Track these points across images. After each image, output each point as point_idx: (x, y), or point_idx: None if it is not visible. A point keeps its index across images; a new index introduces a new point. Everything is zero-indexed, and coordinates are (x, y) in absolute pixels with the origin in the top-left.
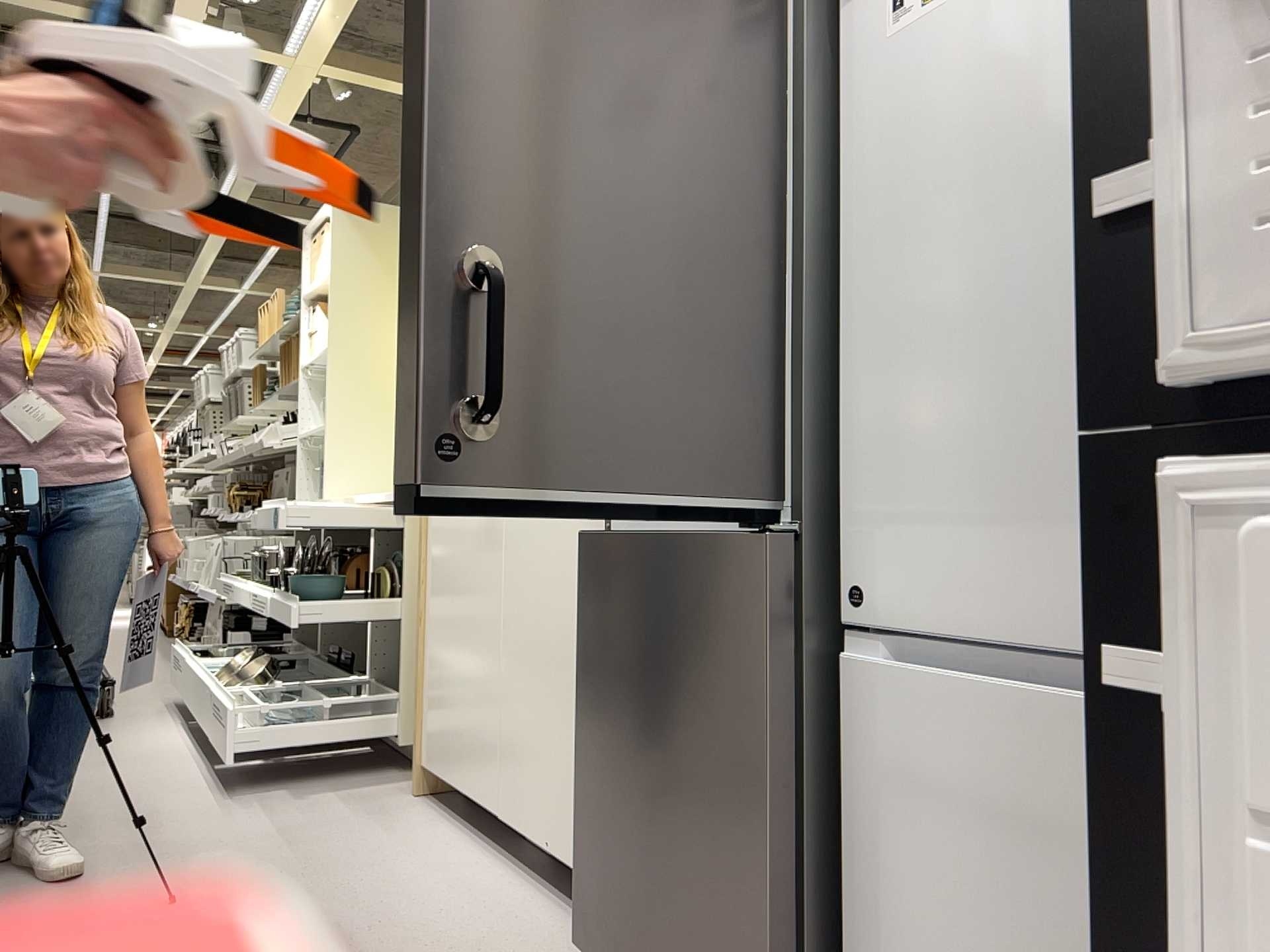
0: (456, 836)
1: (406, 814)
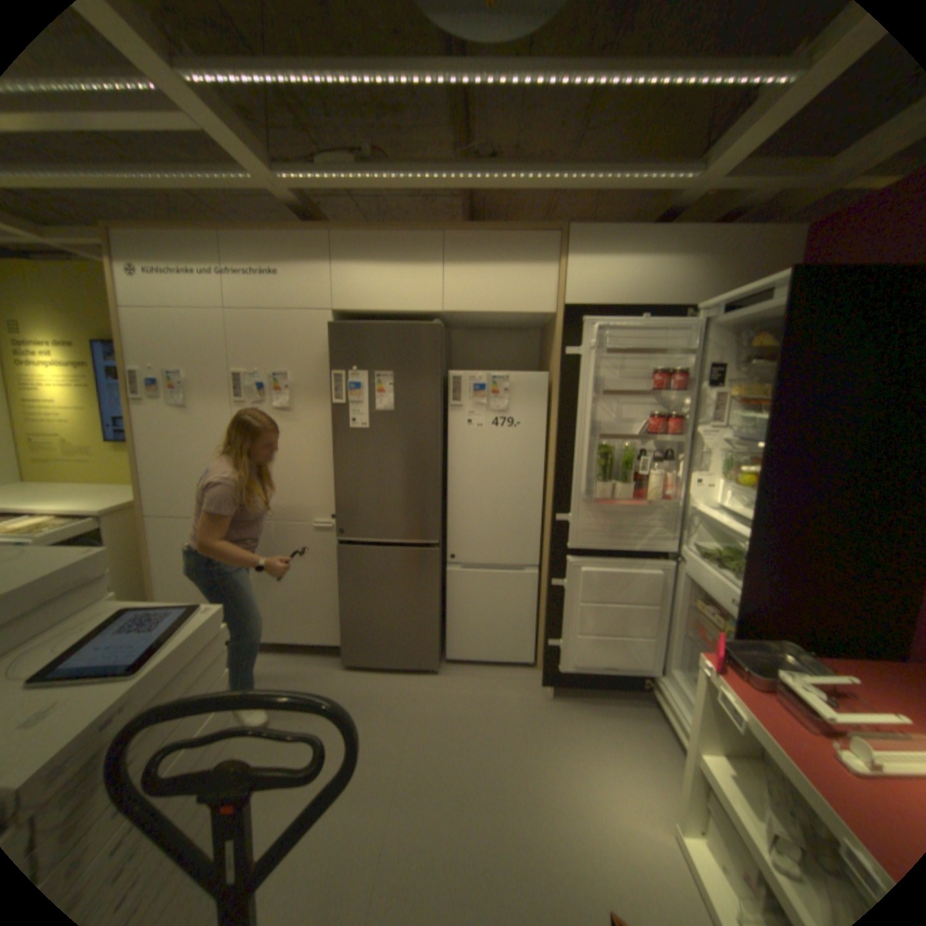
0: None
1: None
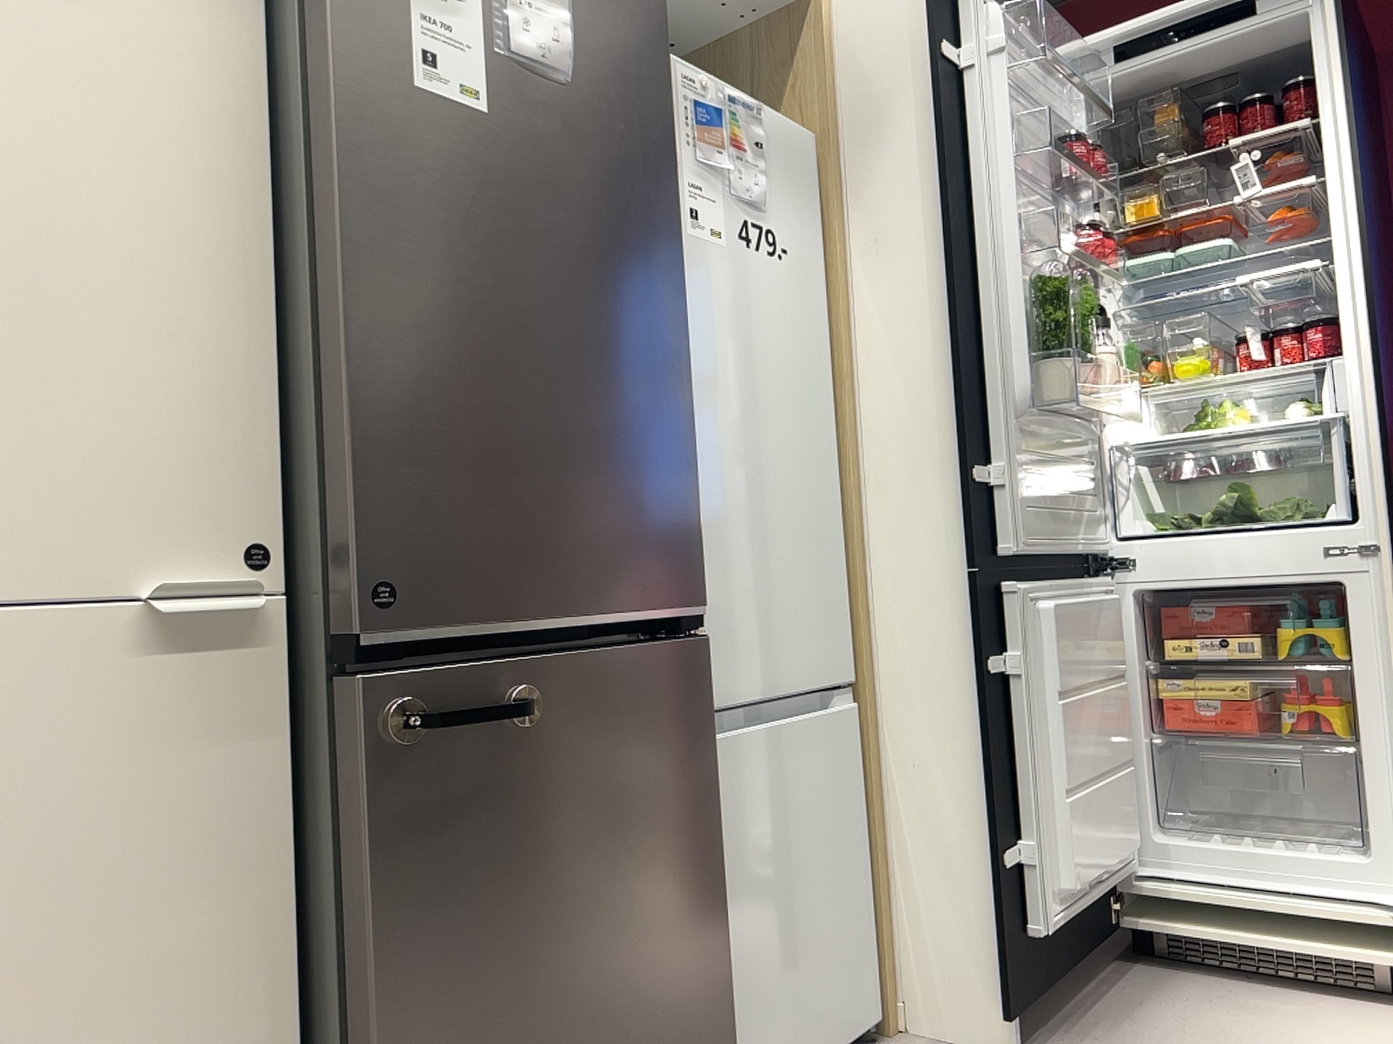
0: None
1: None
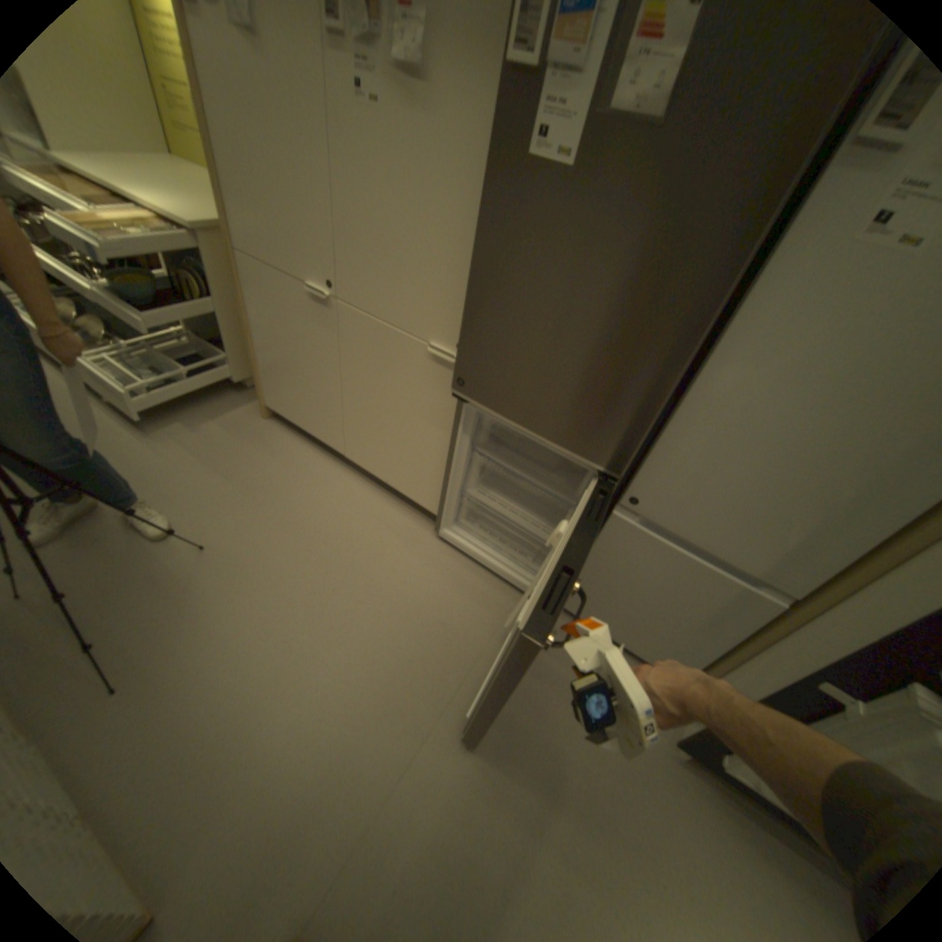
0: (313, 453)
1: (273, 437)
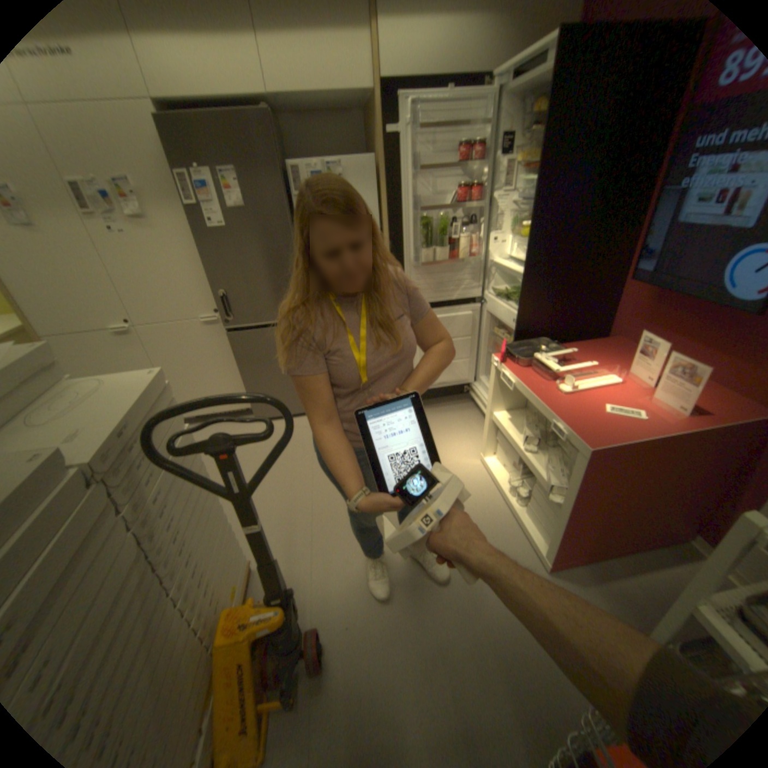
0: None
1: None
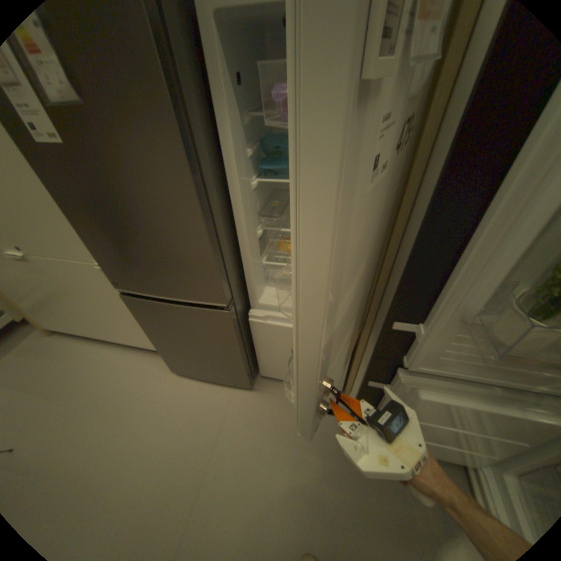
0: (86, 346)
1: (55, 347)
